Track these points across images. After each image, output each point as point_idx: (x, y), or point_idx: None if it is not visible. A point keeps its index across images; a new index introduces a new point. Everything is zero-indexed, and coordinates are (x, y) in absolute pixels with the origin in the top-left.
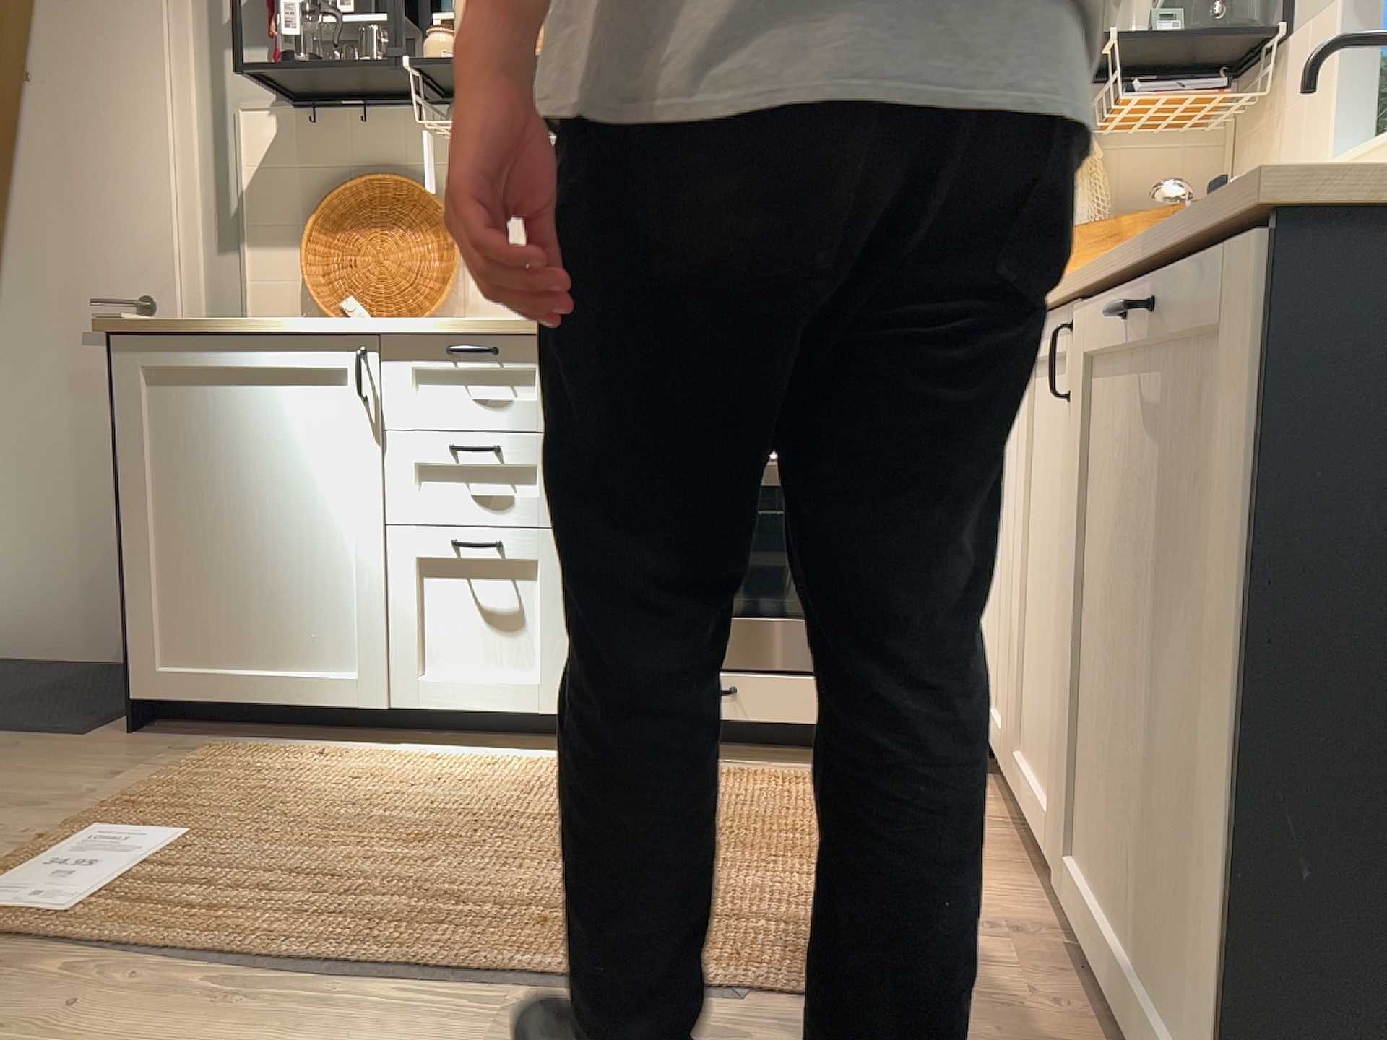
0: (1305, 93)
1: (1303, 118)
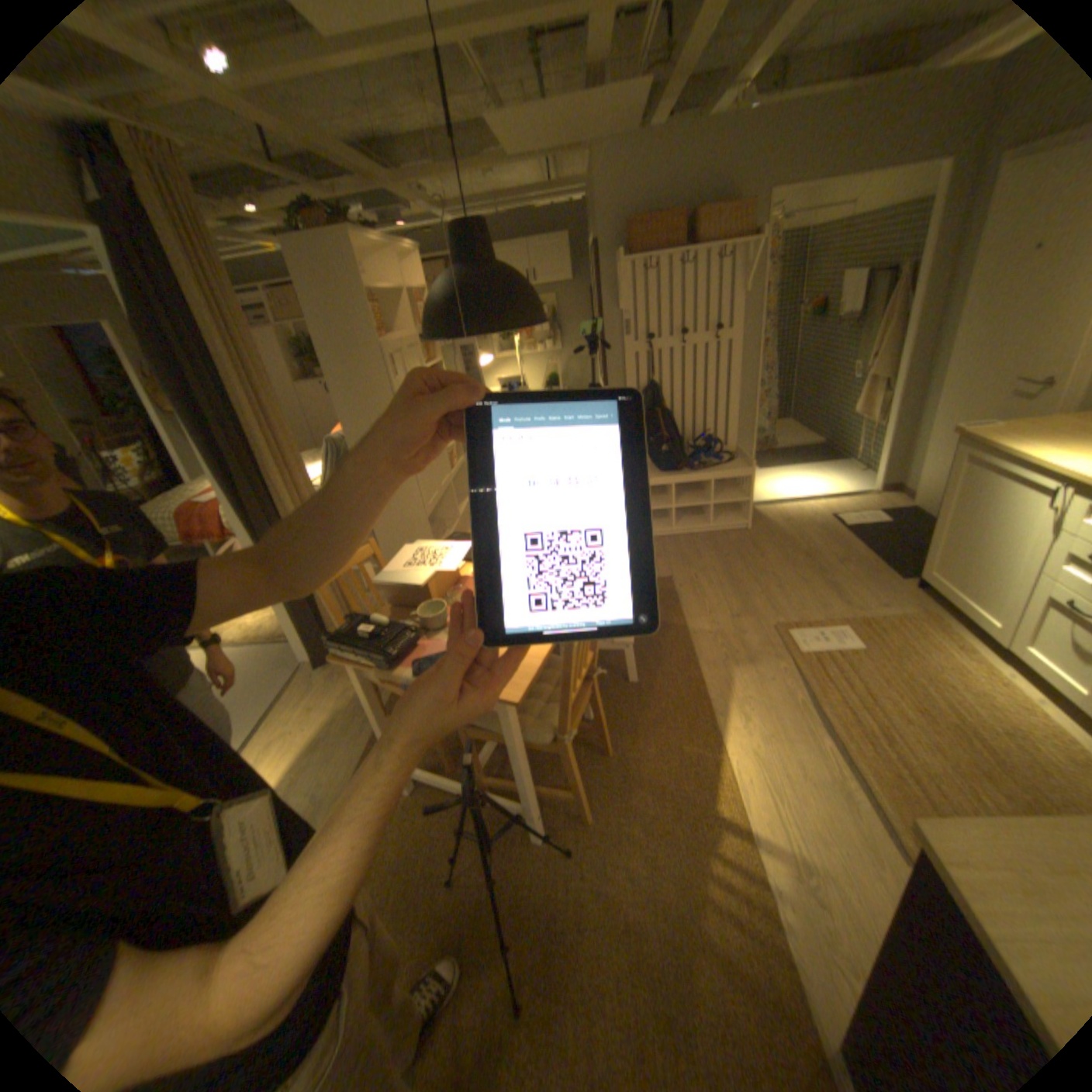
0: None
1: None
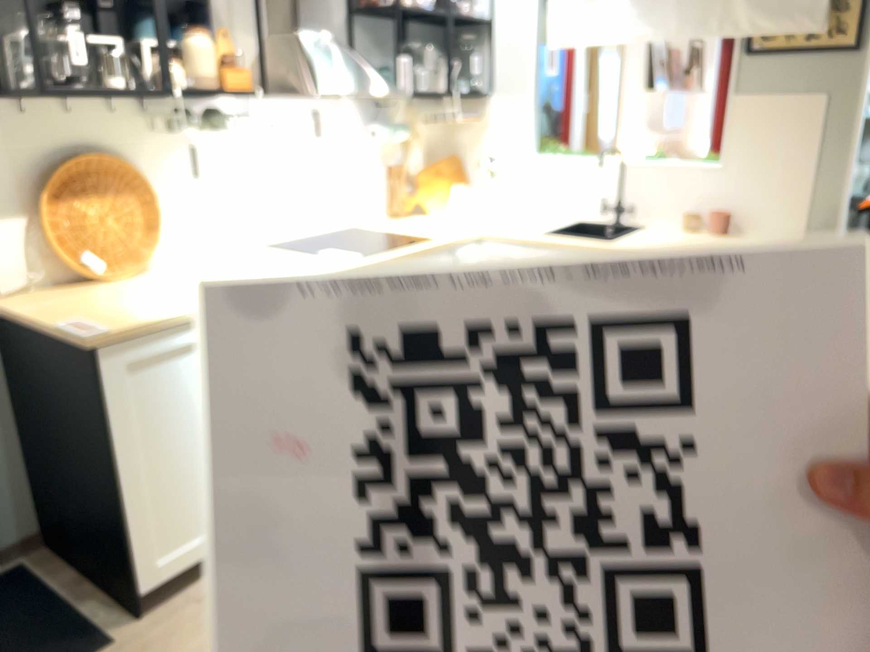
0: (510, 124)
1: (510, 133)
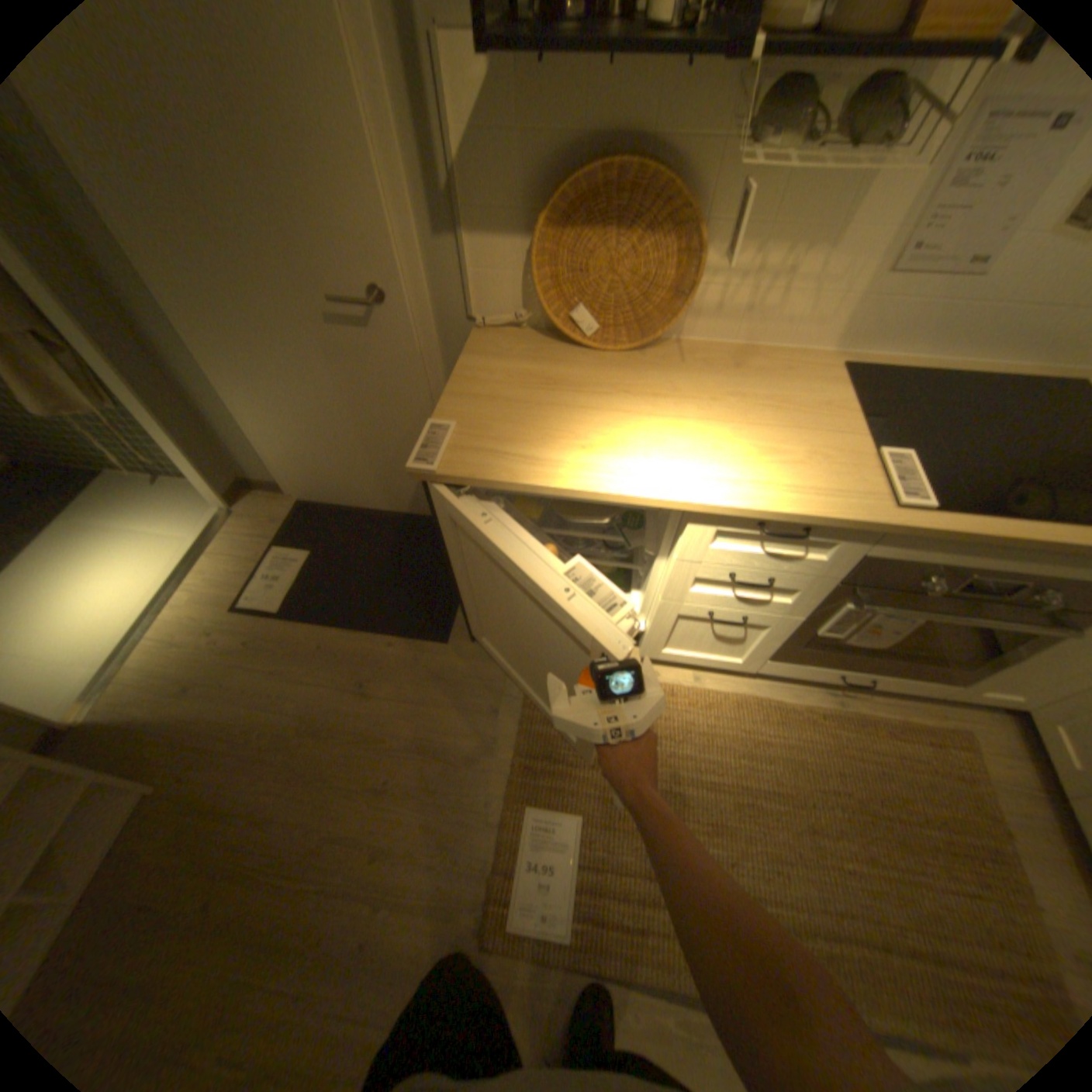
0: None
1: None
